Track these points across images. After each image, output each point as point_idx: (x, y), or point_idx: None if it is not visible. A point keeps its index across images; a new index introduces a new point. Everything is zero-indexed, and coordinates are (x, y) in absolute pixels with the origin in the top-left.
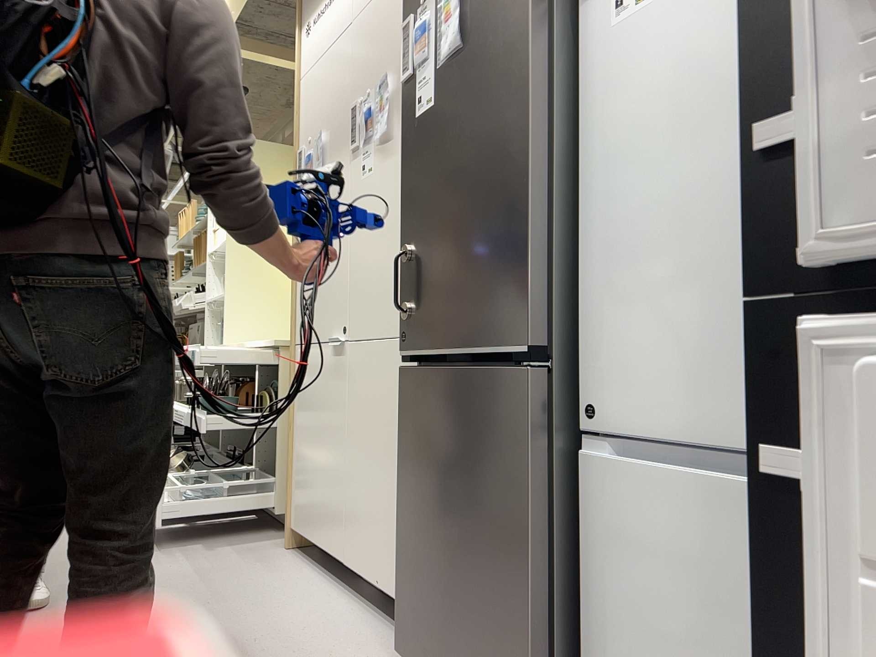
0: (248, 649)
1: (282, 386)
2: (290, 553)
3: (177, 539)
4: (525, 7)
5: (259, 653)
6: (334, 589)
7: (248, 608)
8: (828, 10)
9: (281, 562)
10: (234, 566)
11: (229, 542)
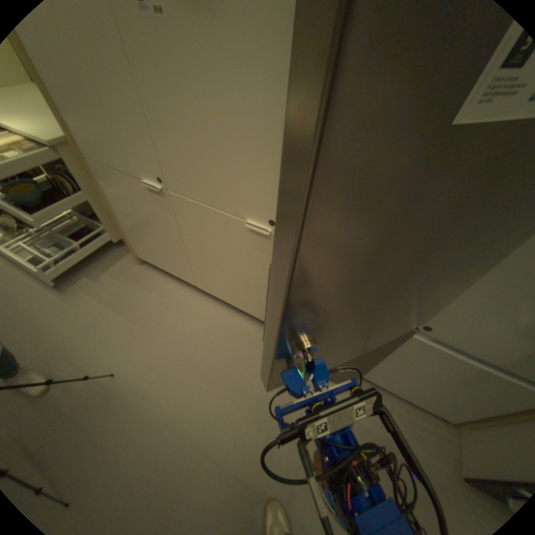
0: (194, 360)
1: (75, 173)
2: (144, 268)
3: (61, 276)
4: None
5: (201, 361)
6: (192, 293)
7: (165, 328)
8: None
9: (145, 278)
10: (124, 293)
11: (99, 269)
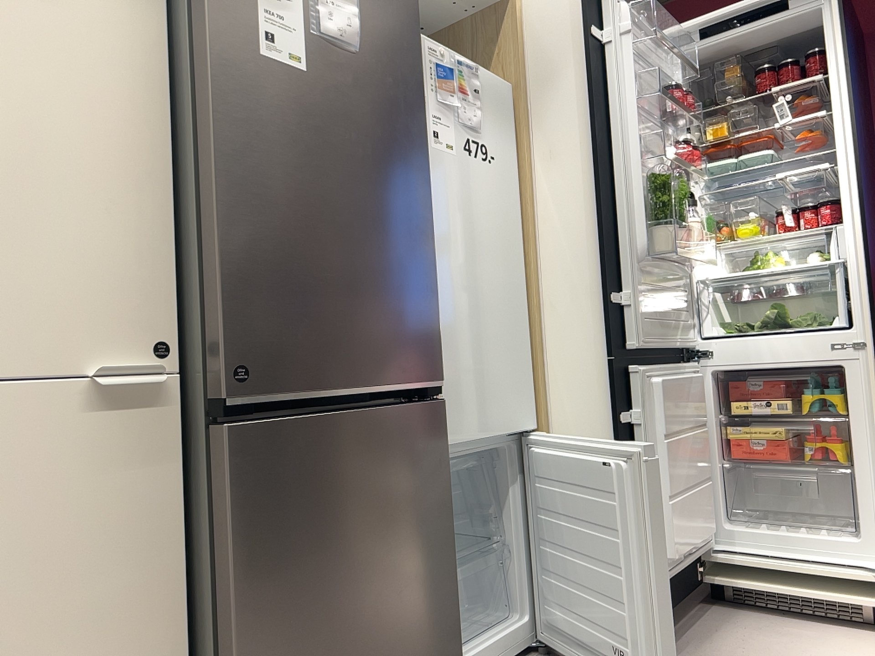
0: None
1: None
2: None
3: None
4: (420, 87)
5: None
6: None
7: None
8: (633, 266)
9: None
10: None
11: None
